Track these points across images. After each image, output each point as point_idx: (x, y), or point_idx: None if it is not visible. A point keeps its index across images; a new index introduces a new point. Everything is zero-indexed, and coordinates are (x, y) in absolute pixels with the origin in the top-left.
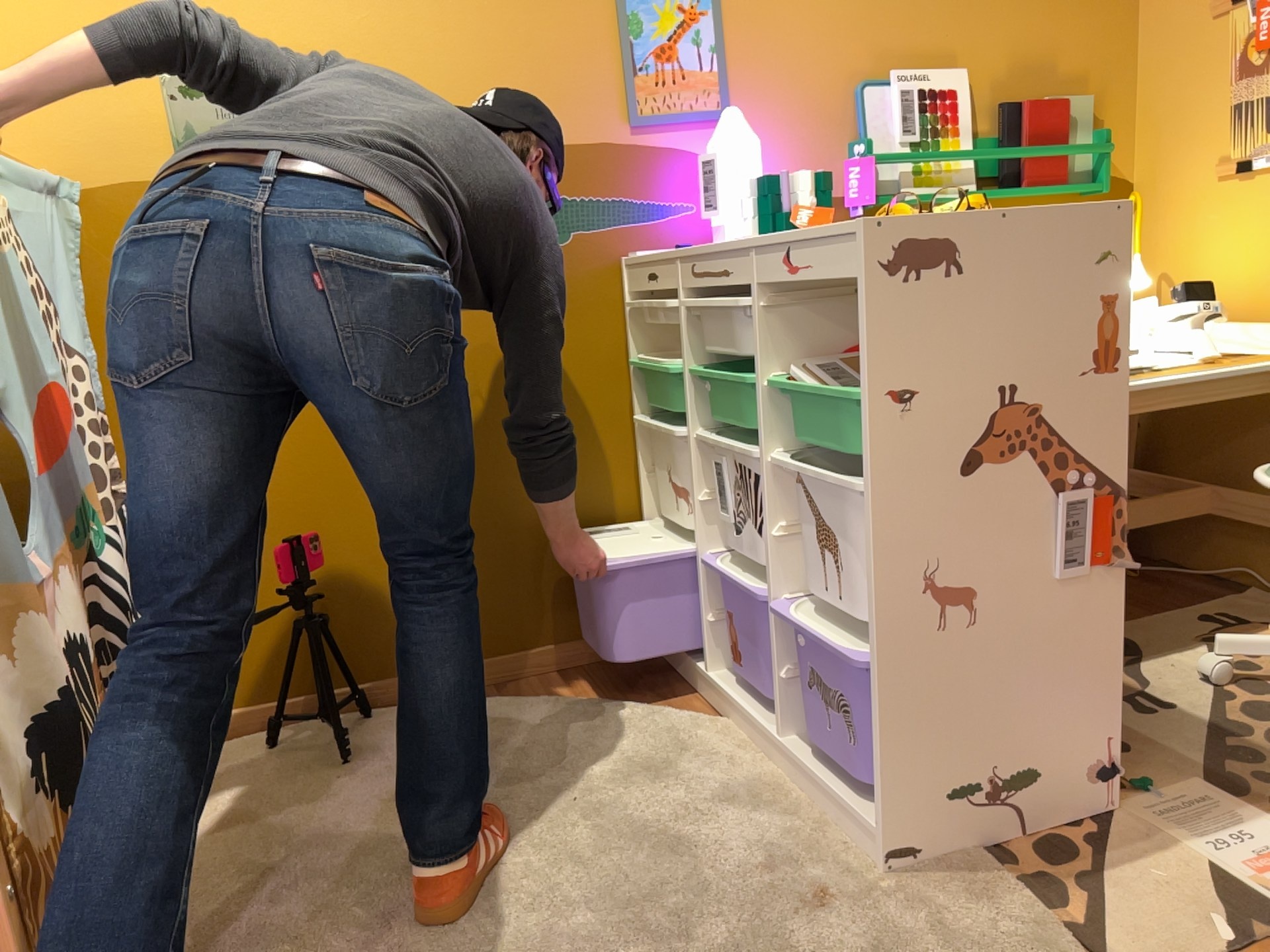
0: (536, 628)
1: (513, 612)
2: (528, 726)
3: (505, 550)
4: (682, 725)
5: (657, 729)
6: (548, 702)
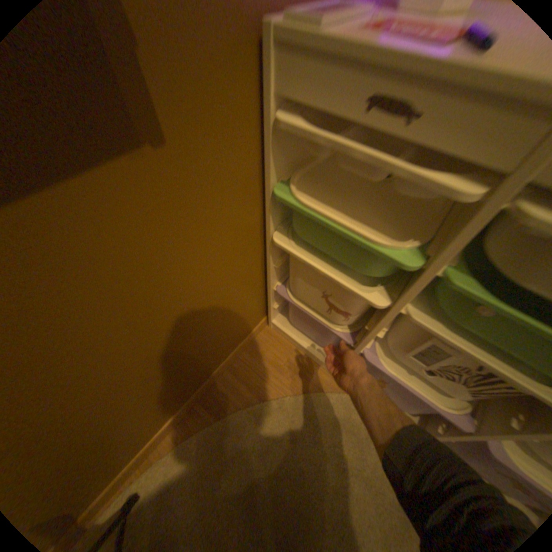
0: (213, 366)
1: (199, 374)
2: (257, 454)
3: (186, 362)
4: (338, 410)
5: (329, 421)
6: (250, 416)
